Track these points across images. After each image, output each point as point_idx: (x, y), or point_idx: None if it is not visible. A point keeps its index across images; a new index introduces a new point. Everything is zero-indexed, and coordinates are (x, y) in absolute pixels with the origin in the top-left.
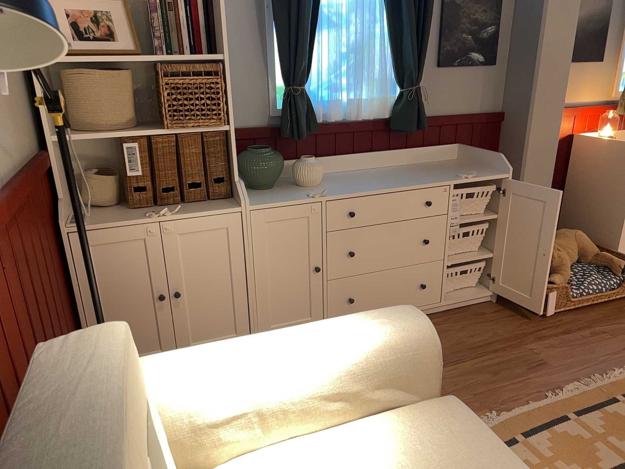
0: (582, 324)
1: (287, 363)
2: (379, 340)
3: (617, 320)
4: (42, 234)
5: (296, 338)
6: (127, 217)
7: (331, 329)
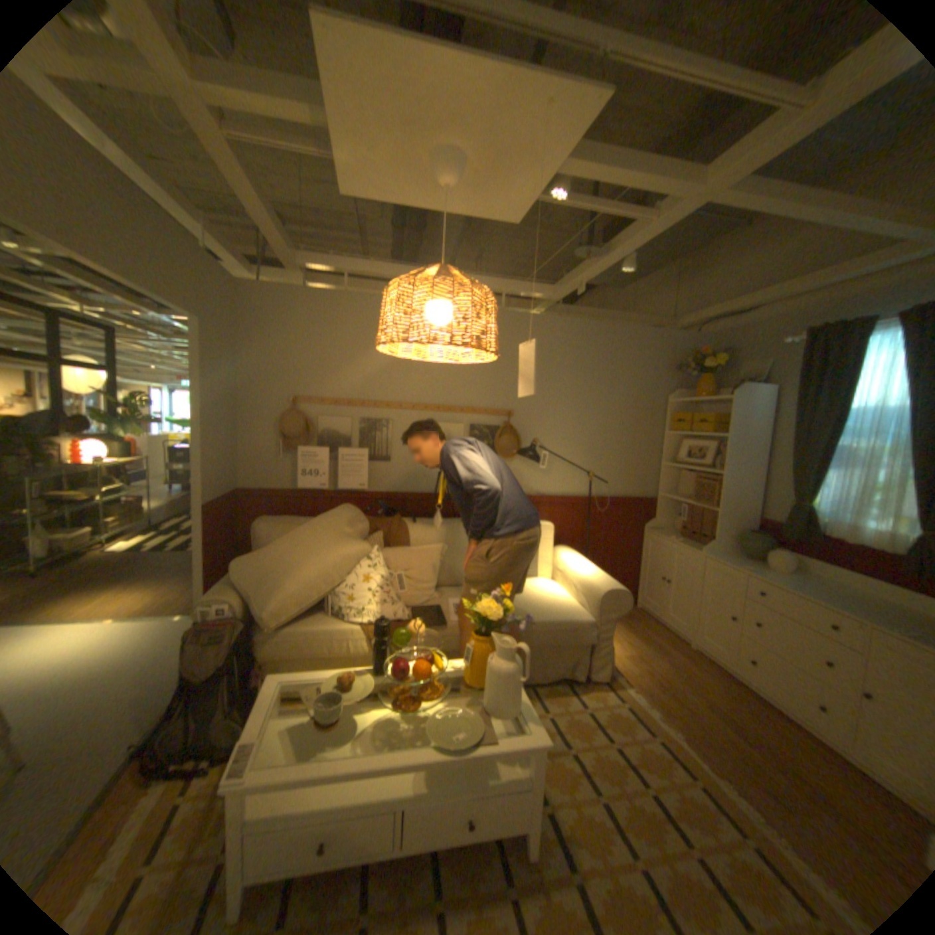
0: None
1: (577, 567)
2: (595, 581)
3: None
4: (624, 522)
5: (590, 567)
6: (668, 535)
7: (598, 572)
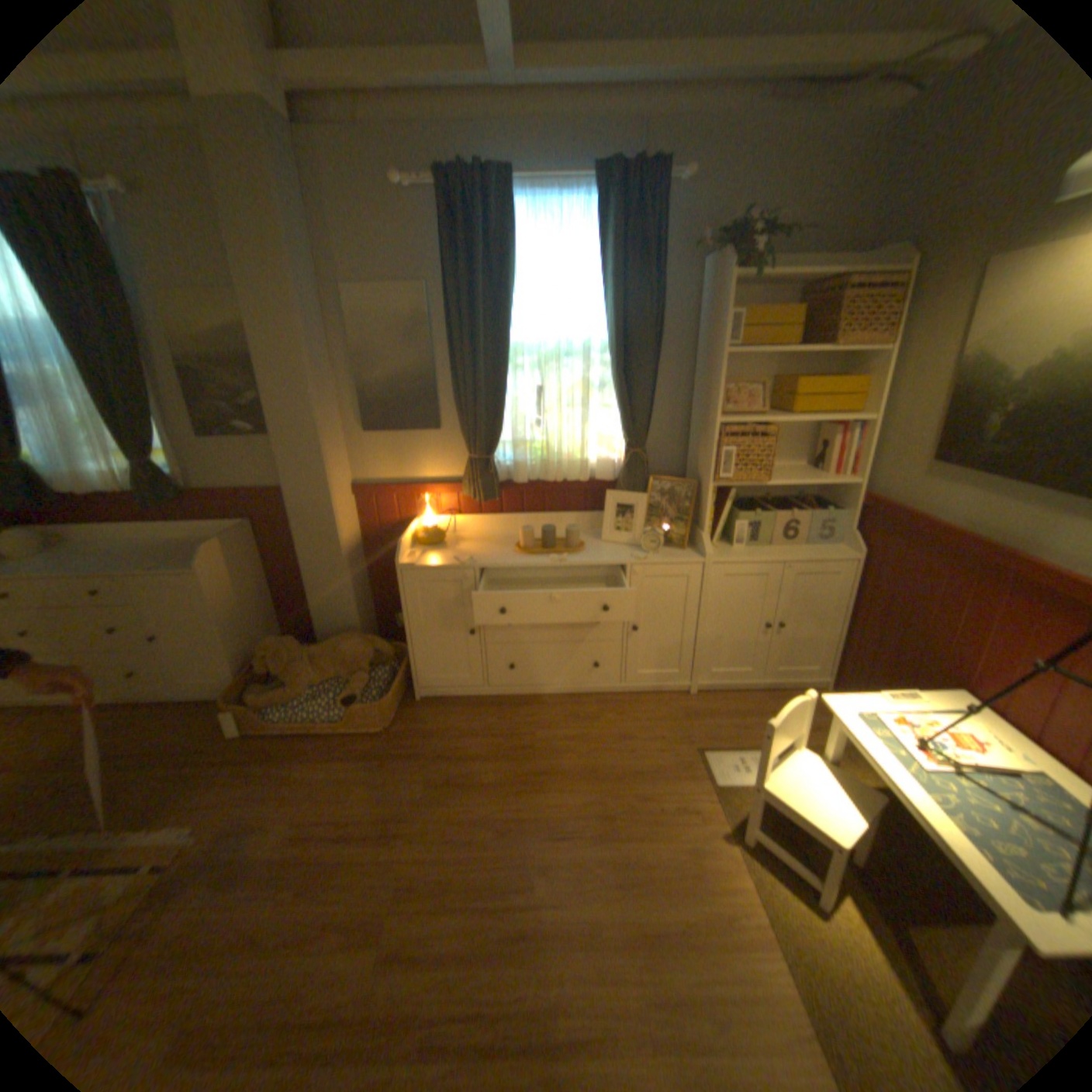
0: (254, 758)
1: None
2: None
3: (296, 764)
4: None
5: None
6: None
7: None
